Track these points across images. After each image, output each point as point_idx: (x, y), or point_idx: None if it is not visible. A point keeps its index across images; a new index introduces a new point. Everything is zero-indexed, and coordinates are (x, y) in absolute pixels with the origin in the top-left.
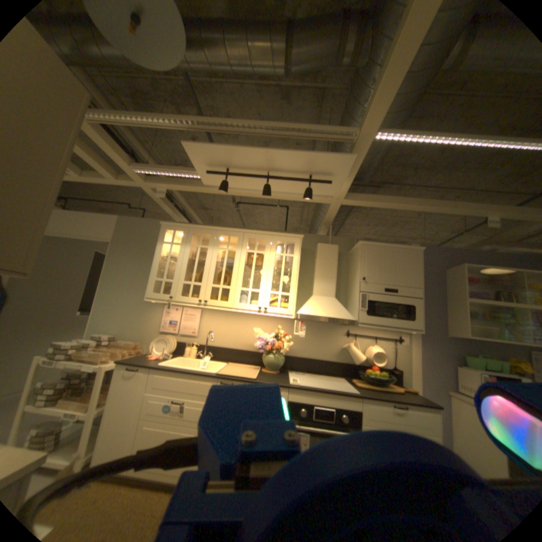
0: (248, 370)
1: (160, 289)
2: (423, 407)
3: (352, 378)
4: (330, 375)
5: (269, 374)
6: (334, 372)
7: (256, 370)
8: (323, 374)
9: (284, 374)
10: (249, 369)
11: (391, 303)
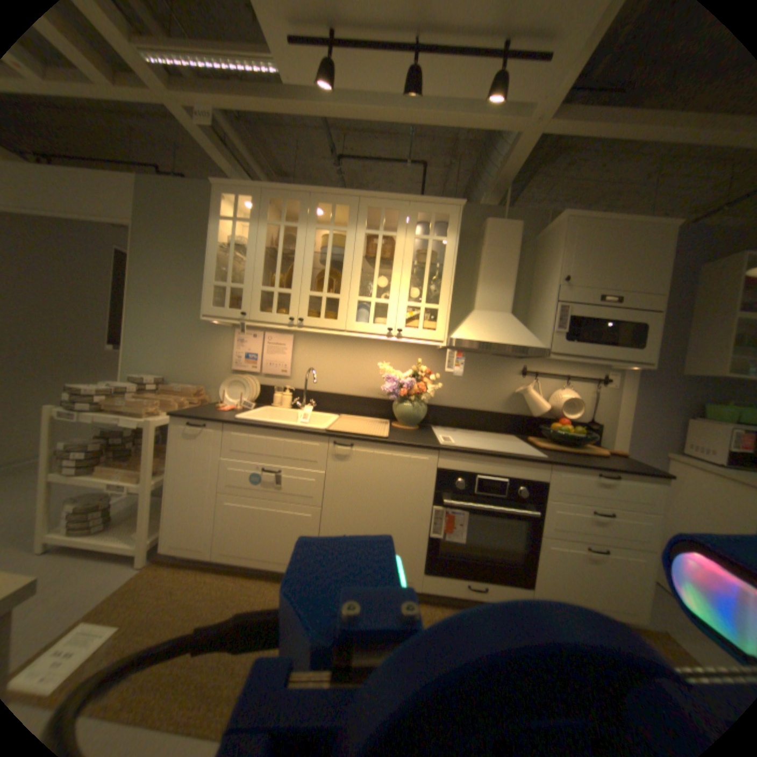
0: (372, 425)
1: (225, 302)
2: (644, 476)
3: (526, 435)
4: (492, 431)
5: (404, 430)
6: (498, 426)
7: (383, 424)
8: (482, 430)
9: (425, 430)
10: (373, 423)
11: (607, 320)
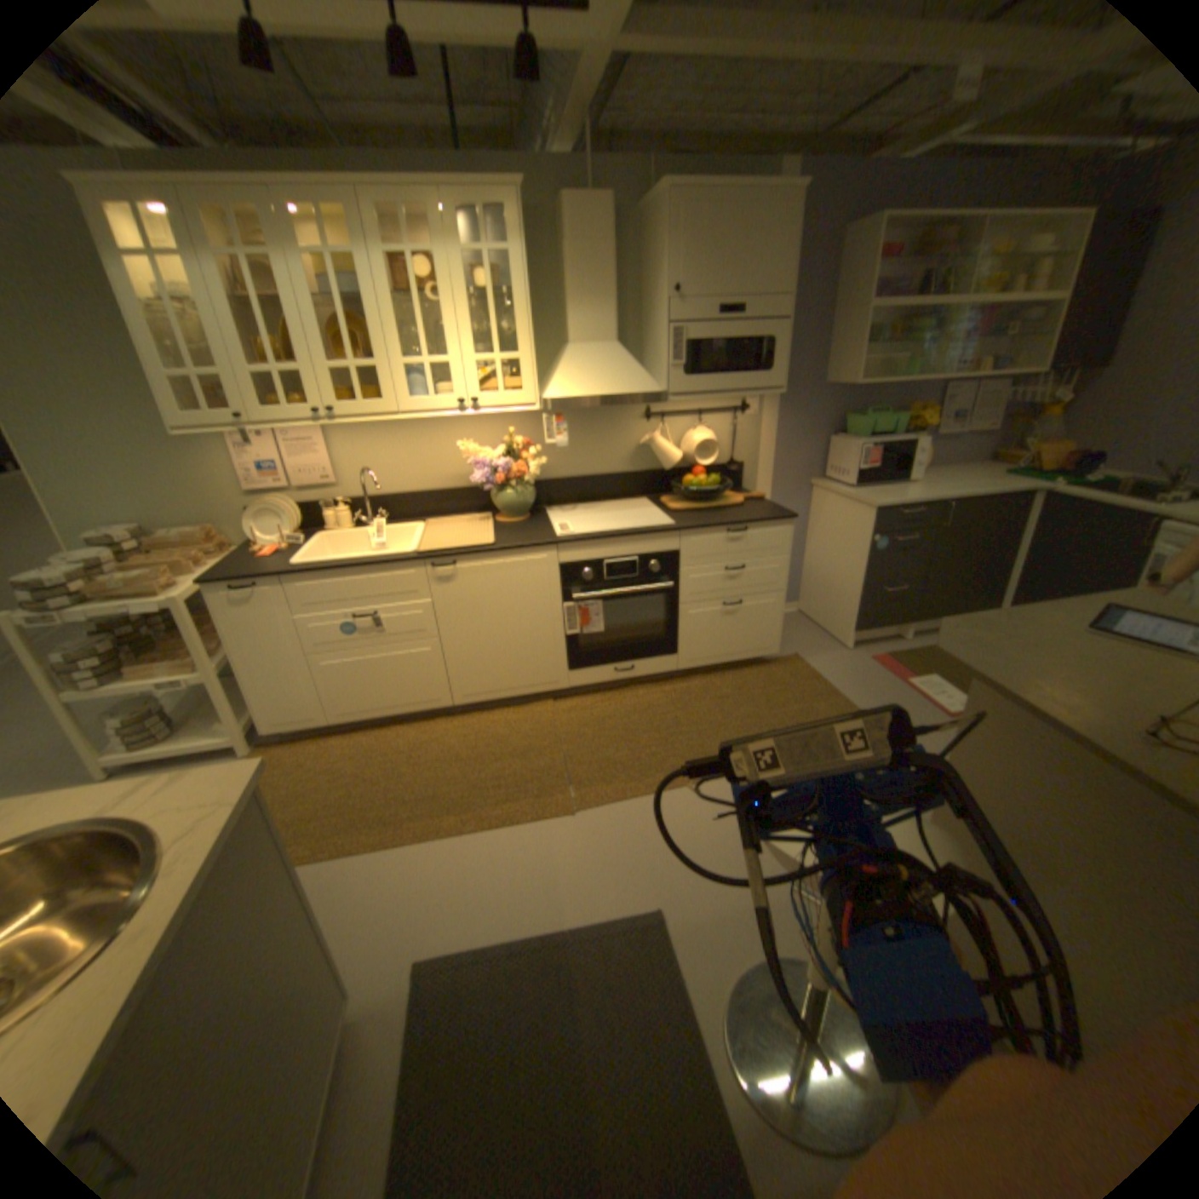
0: (475, 530)
1: (194, 397)
2: (771, 524)
3: (662, 497)
4: (624, 500)
5: (517, 528)
6: (629, 493)
7: (489, 525)
8: (612, 501)
9: (543, 521)
10: (475, 527)
11: (733, 343)
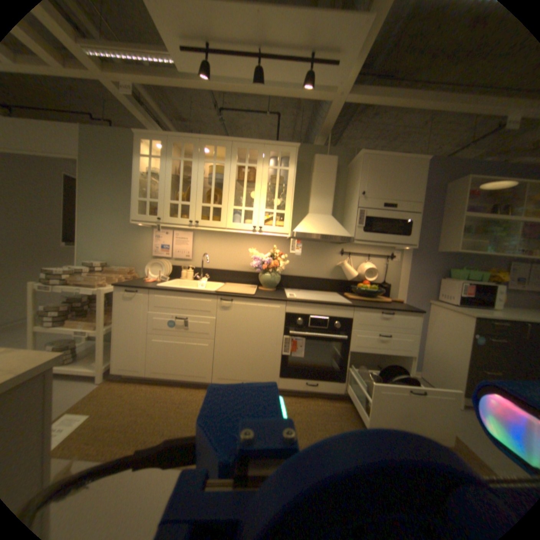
0: (245, 289)
1: (145, 211)
2: (407, 312)
3: (343, 292)
4: (322, 291)
5: (266, 291)
6: (326, 287)
7: (252, 288)
8: (316, 290)
9: (279, 291)
10: (246, 287)
11: (388, 219)
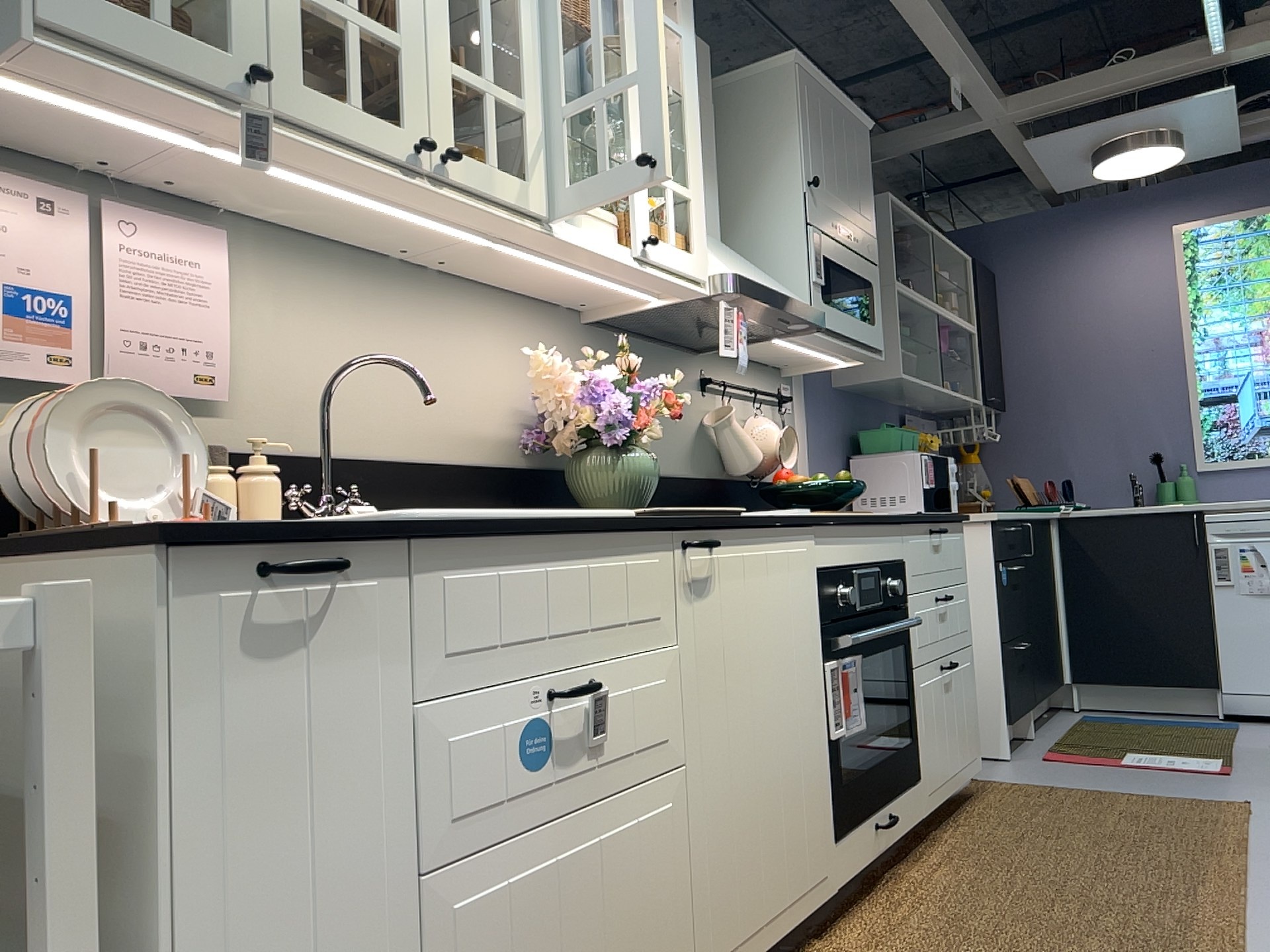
0: None
1: None
2: (957, 520)
3: None
4: None
5: None
6: None
7: None
8: None
9: None
10: None
11: (847, 272)
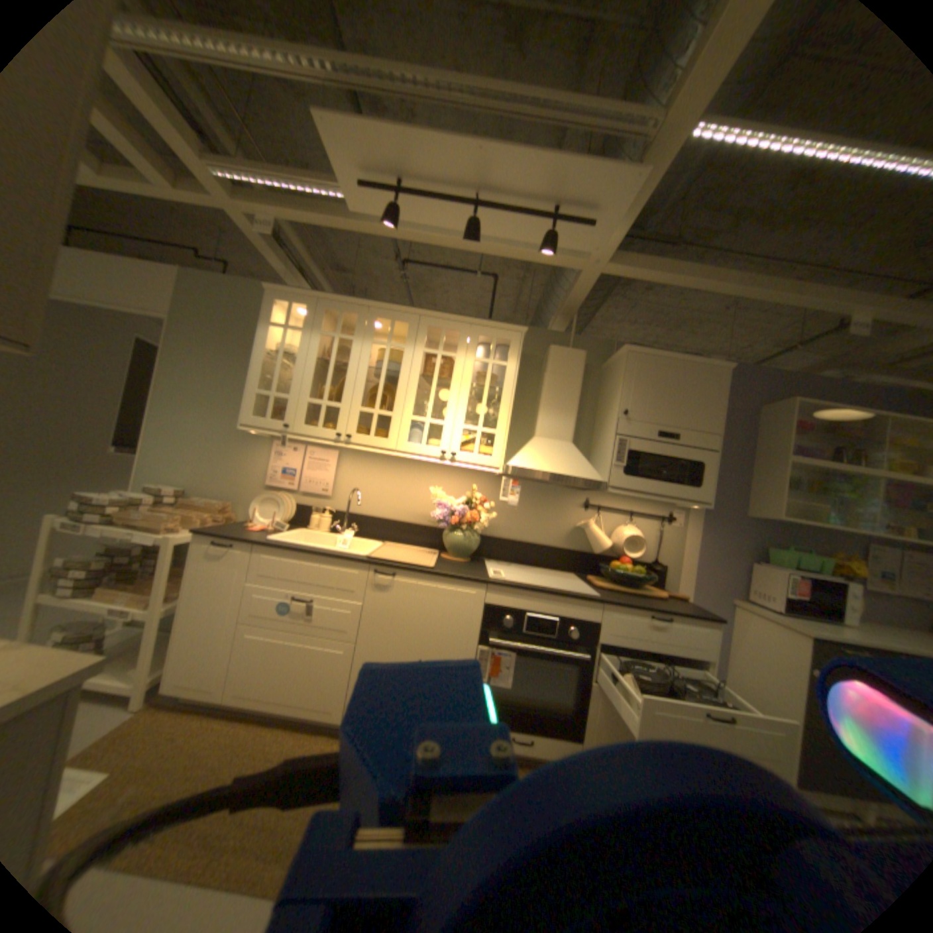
0: (418, 555)
1: (264, 411)
2: (695, 619)
3: (586, 574)
4: (551, 568)
5: (453, 562)
6: (557, 563)
7: (431, 555)
8: (540, 567)
9: (477, 564)
10: (419, 553)
11: (665, 457)
